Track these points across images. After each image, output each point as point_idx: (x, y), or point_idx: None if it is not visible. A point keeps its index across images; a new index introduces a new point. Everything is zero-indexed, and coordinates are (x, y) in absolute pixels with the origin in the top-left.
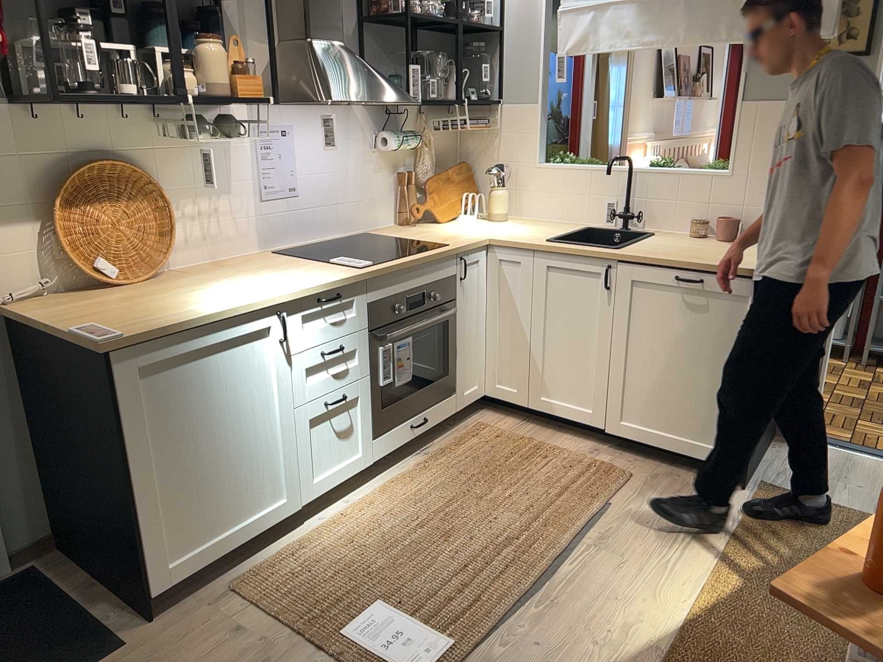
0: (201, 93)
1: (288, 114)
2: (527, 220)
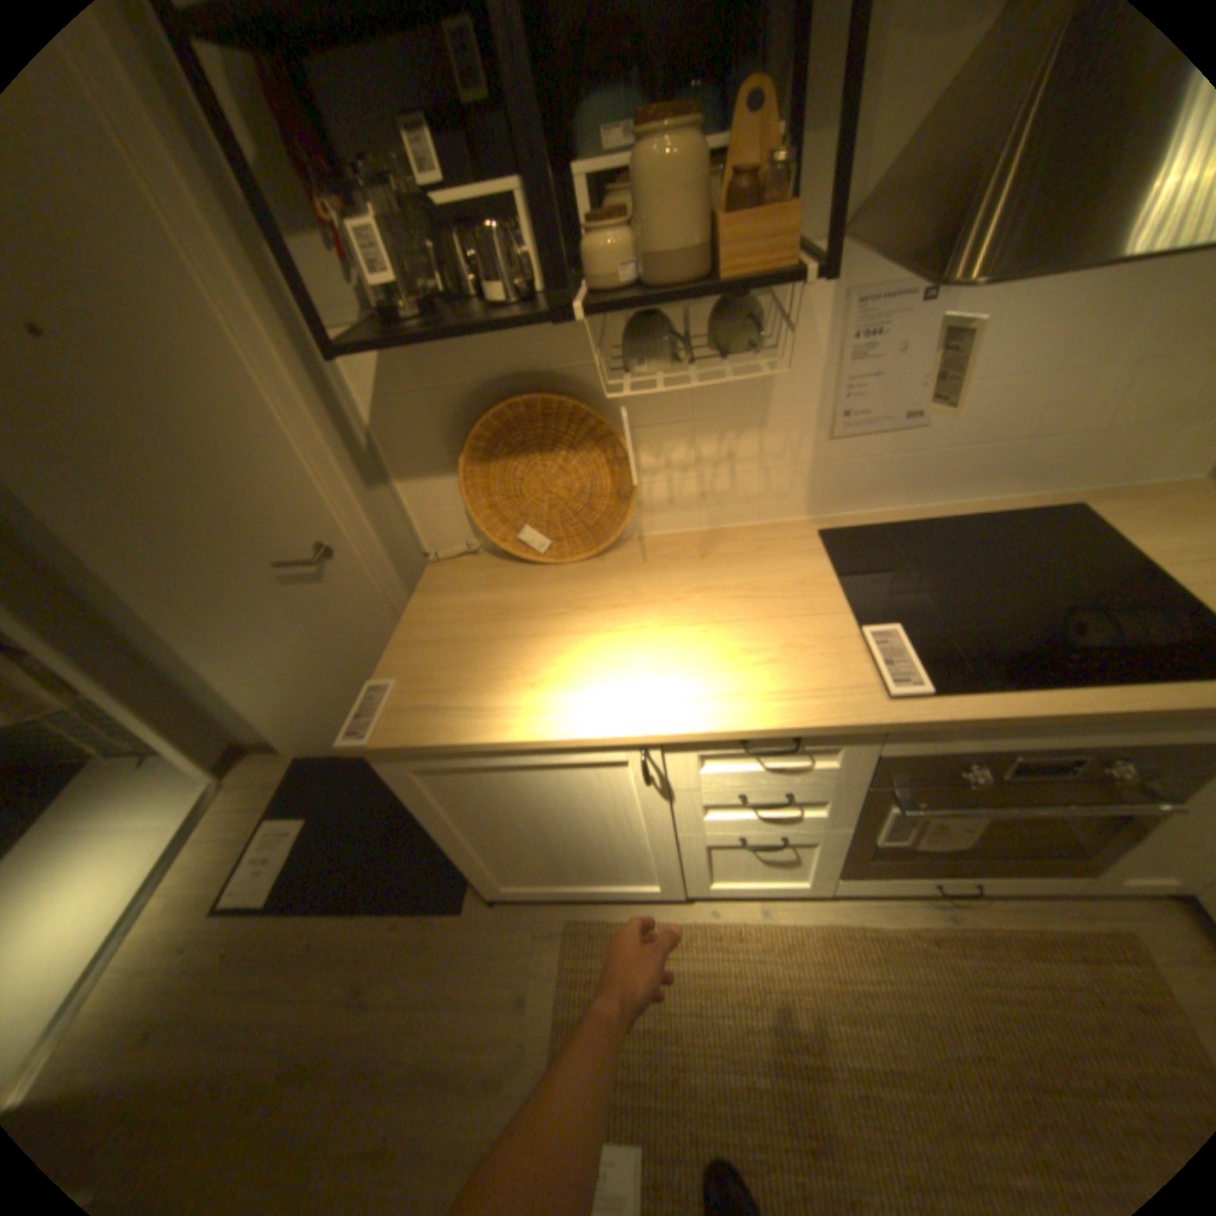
0: (640, 272)
1: None
2: None
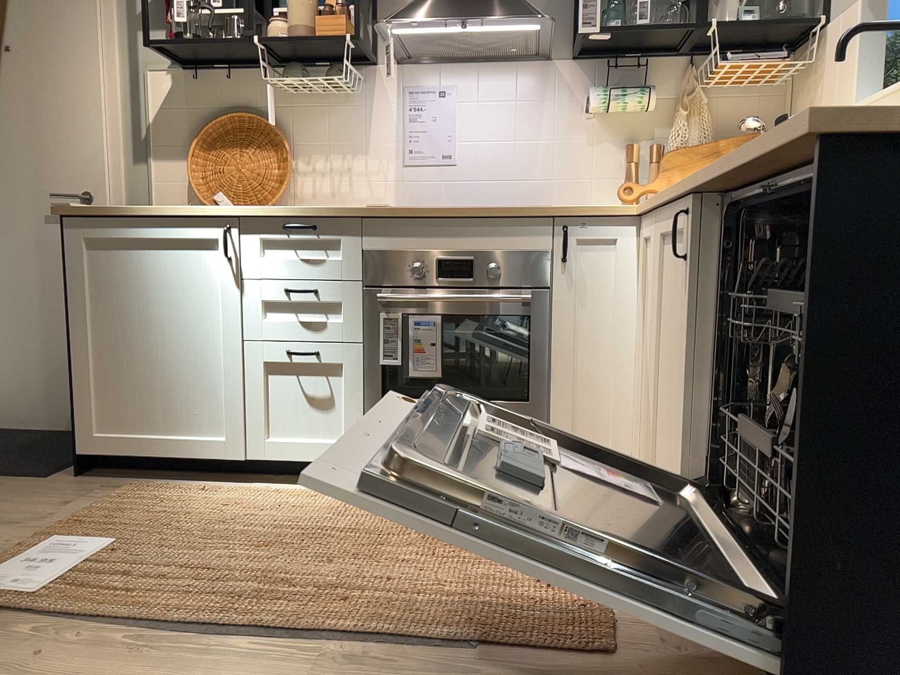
0: (287, 38)
1: (450, 72)
2: None
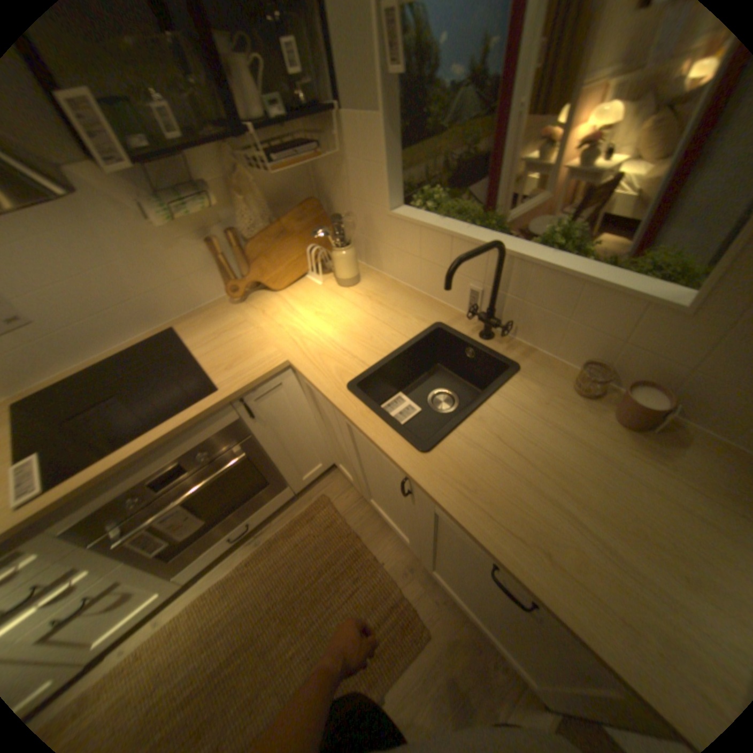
0: None
1: None
2: (381, 283)
